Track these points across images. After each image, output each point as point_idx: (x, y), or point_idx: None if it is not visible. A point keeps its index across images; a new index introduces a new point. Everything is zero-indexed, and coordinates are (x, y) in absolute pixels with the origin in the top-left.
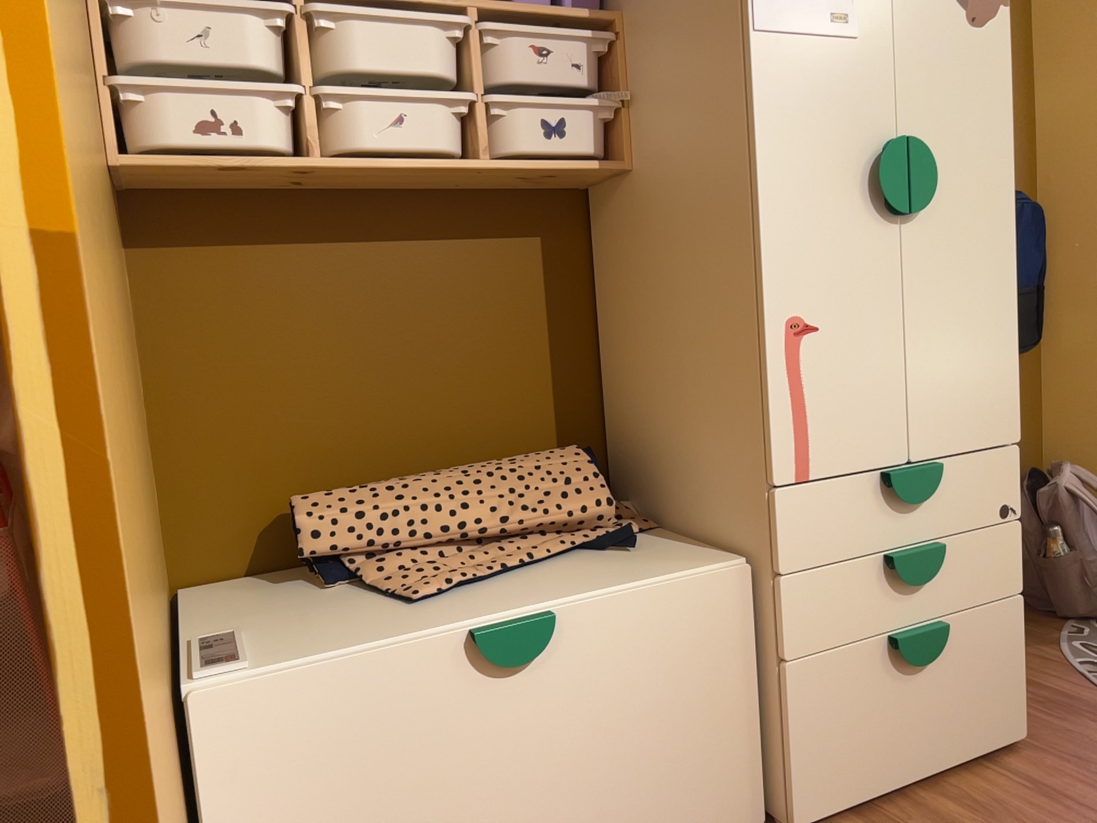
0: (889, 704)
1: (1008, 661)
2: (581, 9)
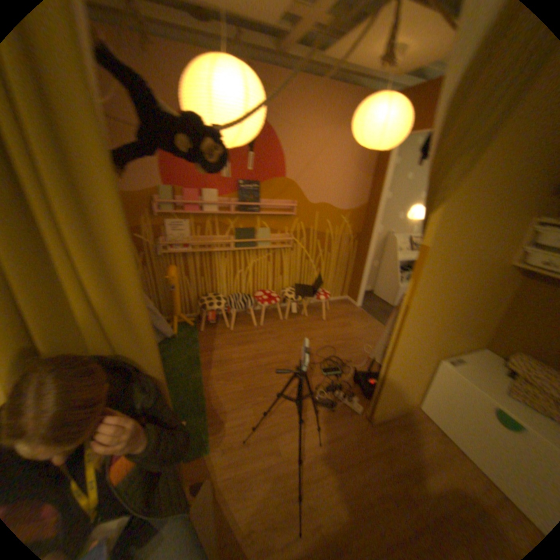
0: None
1: None
2: None
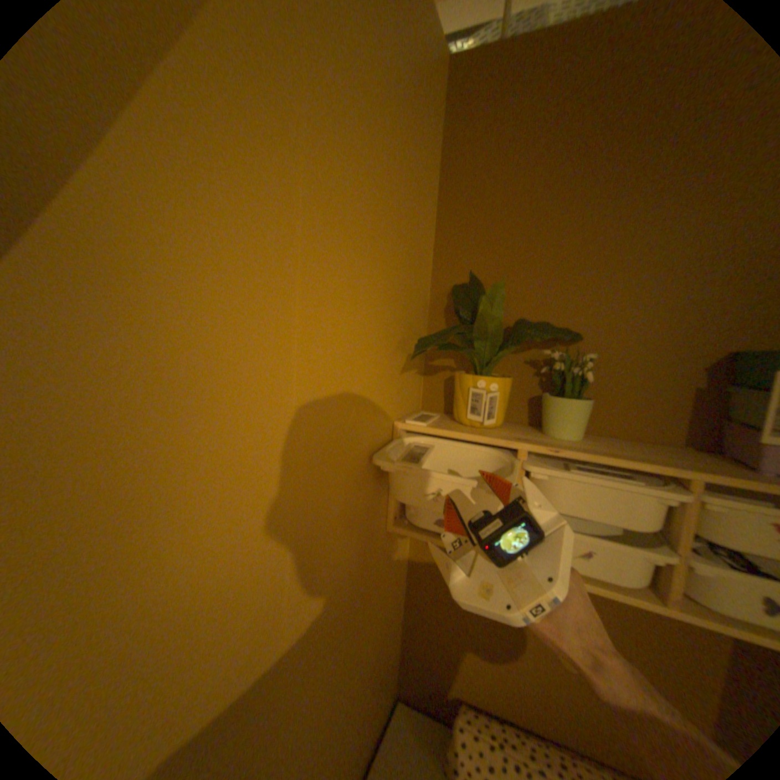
0: None
1: None
2: None
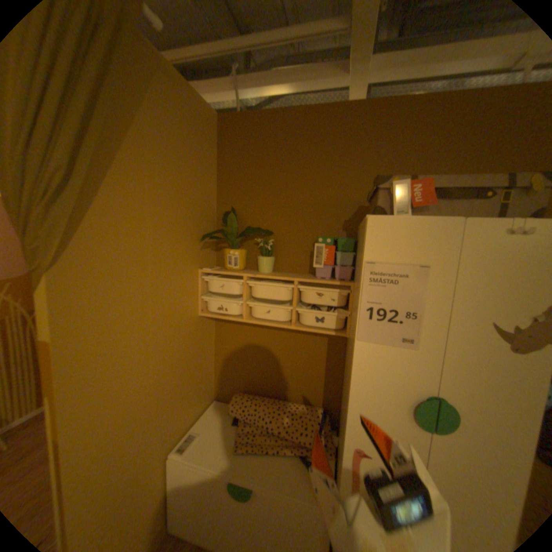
0: None
1: None
2: (337, 281)
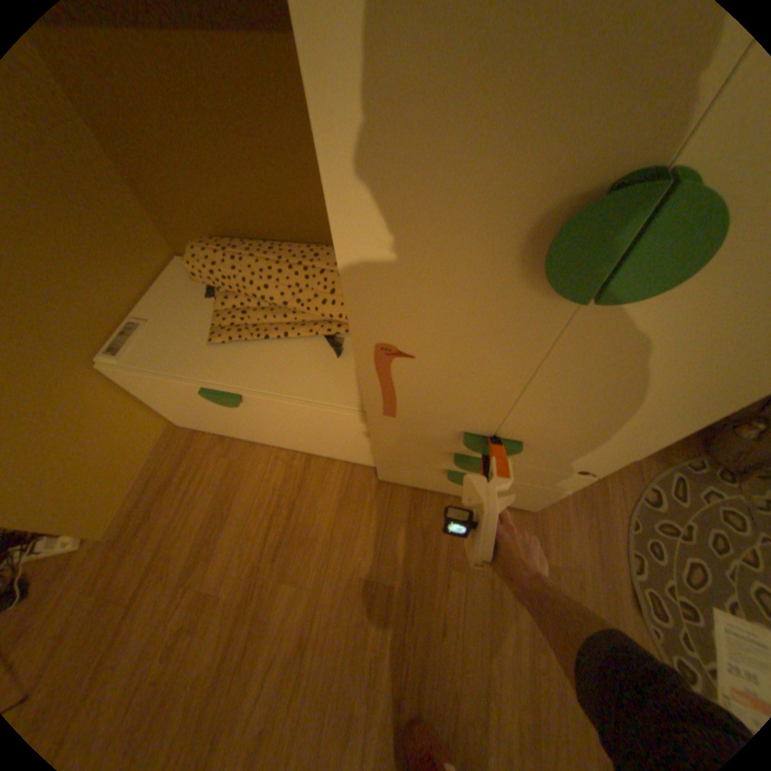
0: (440, 480)
1: (538, 499)
2: None
